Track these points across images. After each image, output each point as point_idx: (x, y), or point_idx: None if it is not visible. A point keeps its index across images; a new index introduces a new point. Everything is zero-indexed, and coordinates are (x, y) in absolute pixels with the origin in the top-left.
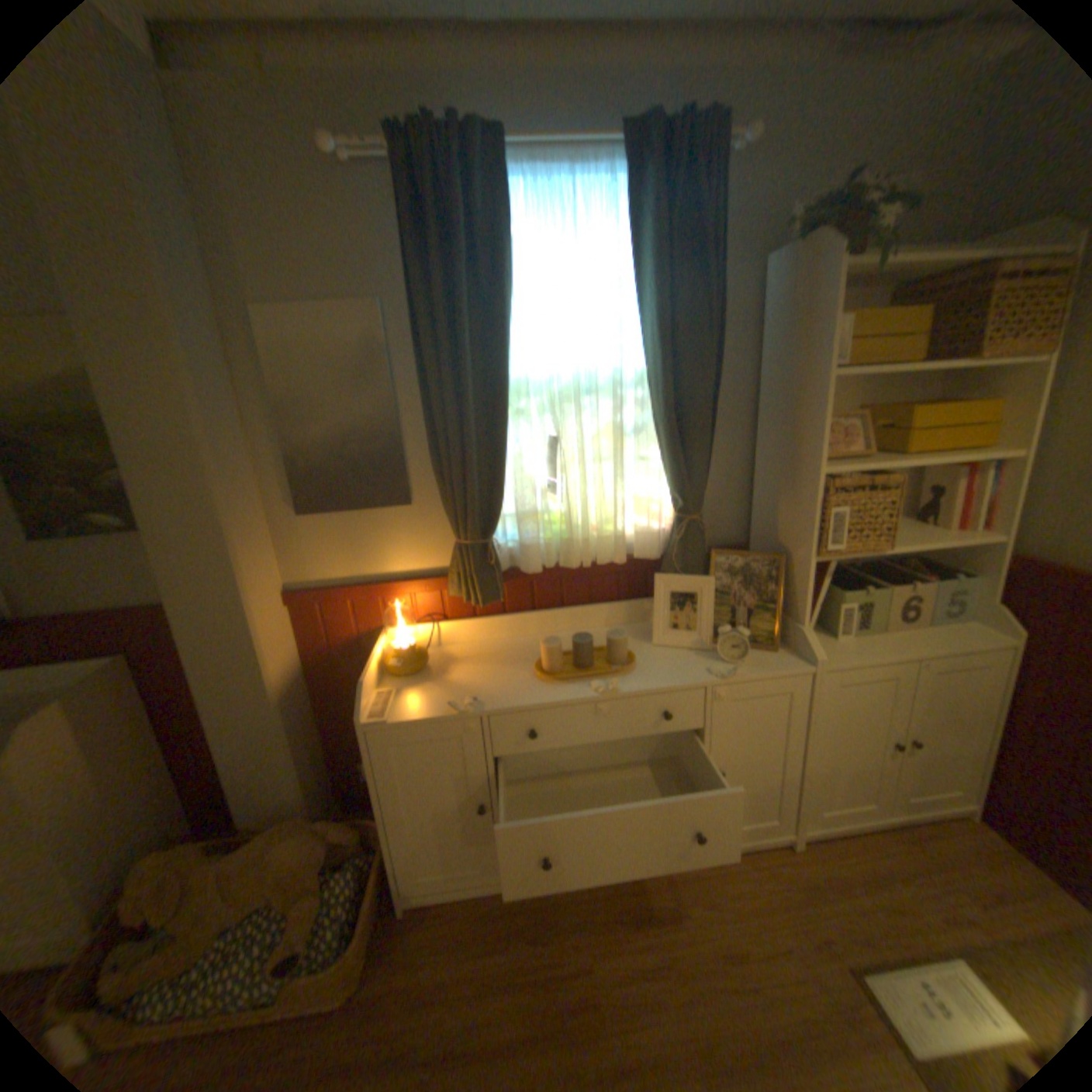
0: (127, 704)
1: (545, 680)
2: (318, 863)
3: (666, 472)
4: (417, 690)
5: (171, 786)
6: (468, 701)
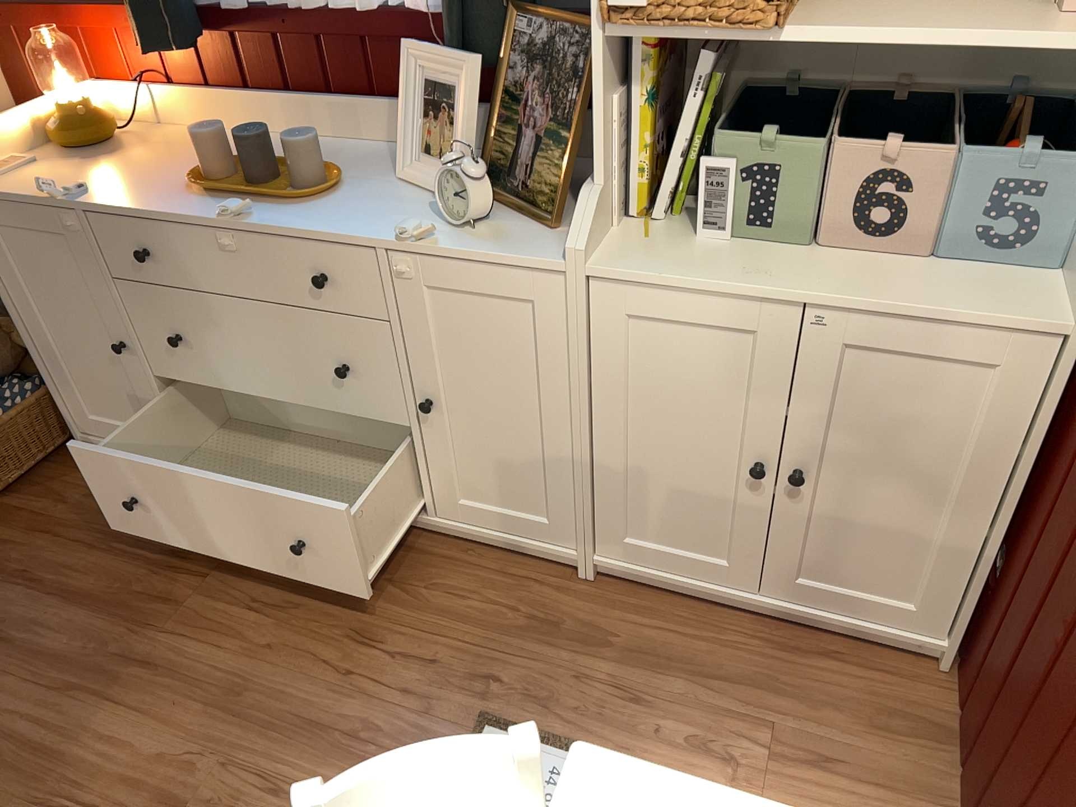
0: None
1: (195, 187)
2: None
3: None
4: (57, 166)
5: None
6: (74, 186)
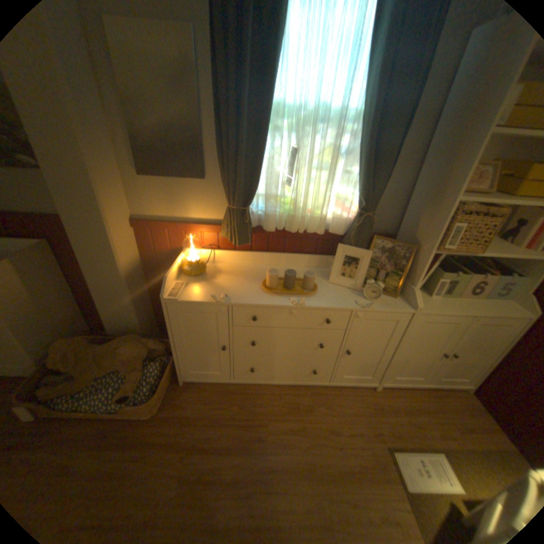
0: (50, 265)
1: (266, 291)
2: (143, 356)
3: (359, 183)
4: (198, 285)
5: (77, 307)
6: (223, 296)
